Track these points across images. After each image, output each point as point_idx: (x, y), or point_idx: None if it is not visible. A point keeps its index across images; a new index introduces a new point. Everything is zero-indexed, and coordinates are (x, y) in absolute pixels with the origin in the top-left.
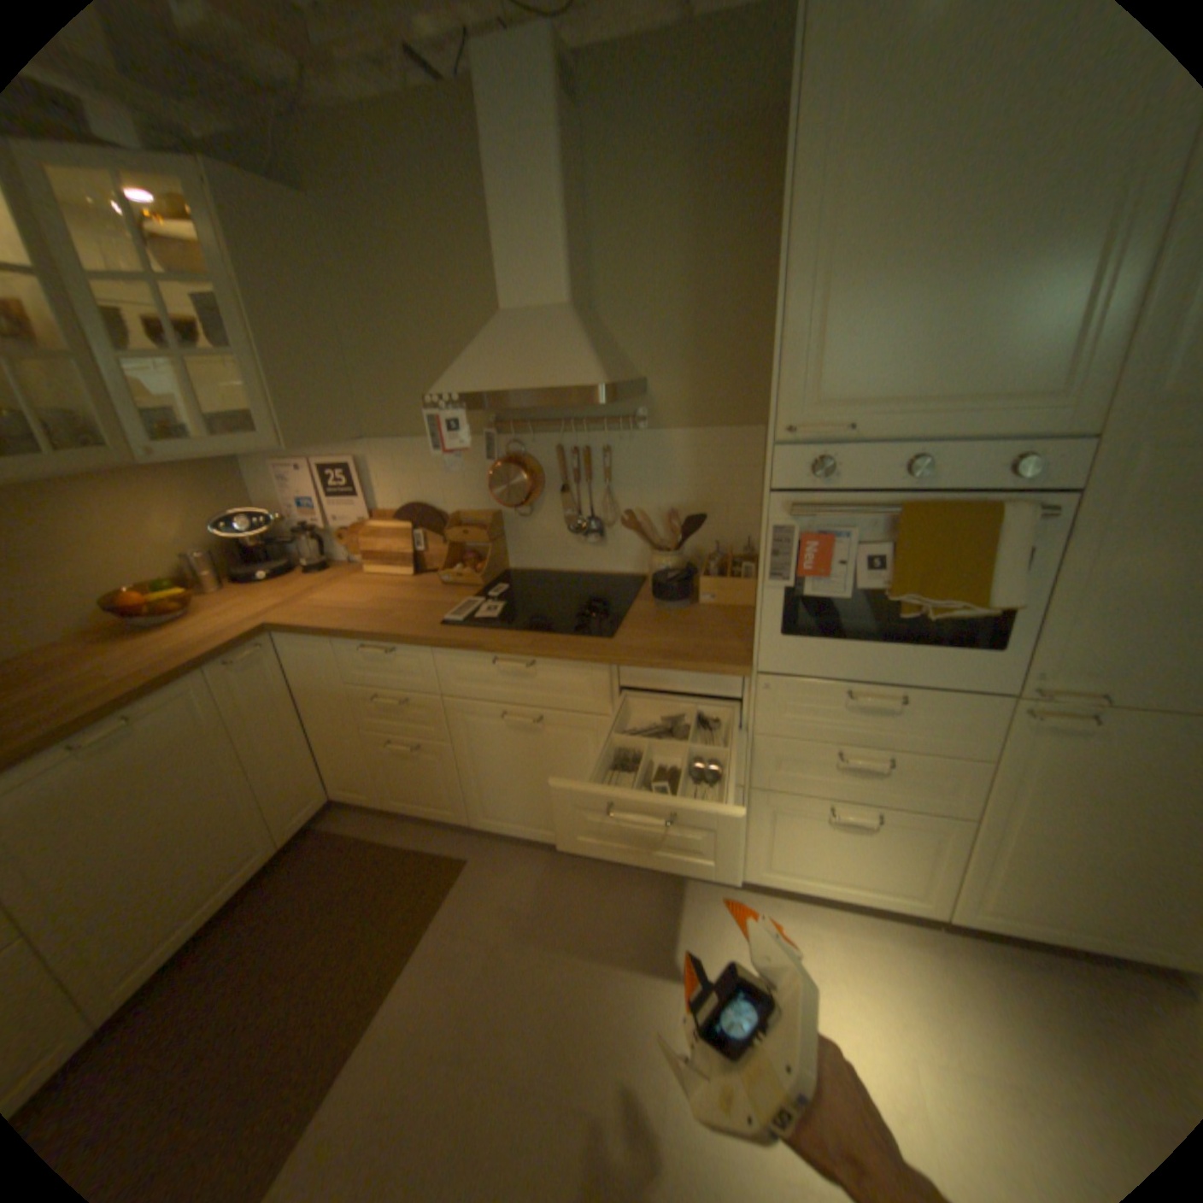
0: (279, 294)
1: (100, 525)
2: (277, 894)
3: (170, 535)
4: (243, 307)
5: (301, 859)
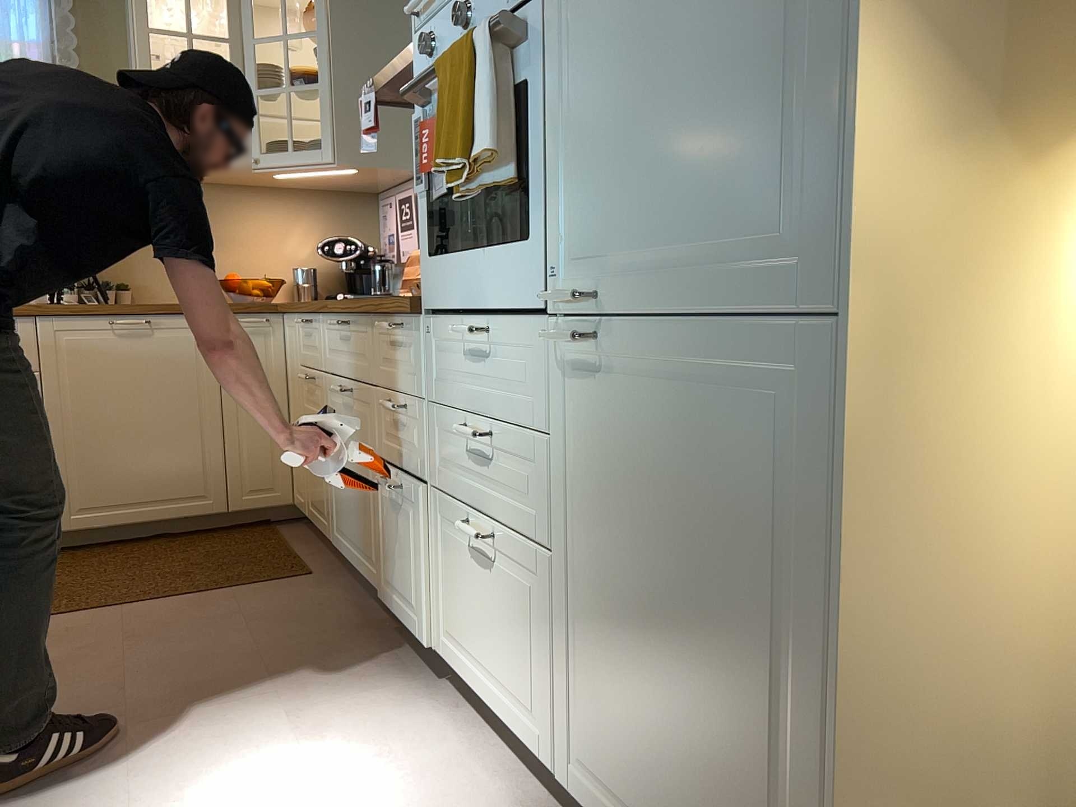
0: (369, 41)
1: (252, 229)
2: (205, 541)
3: (299, 252)
4: (331, 49)
5: (243, 533)
